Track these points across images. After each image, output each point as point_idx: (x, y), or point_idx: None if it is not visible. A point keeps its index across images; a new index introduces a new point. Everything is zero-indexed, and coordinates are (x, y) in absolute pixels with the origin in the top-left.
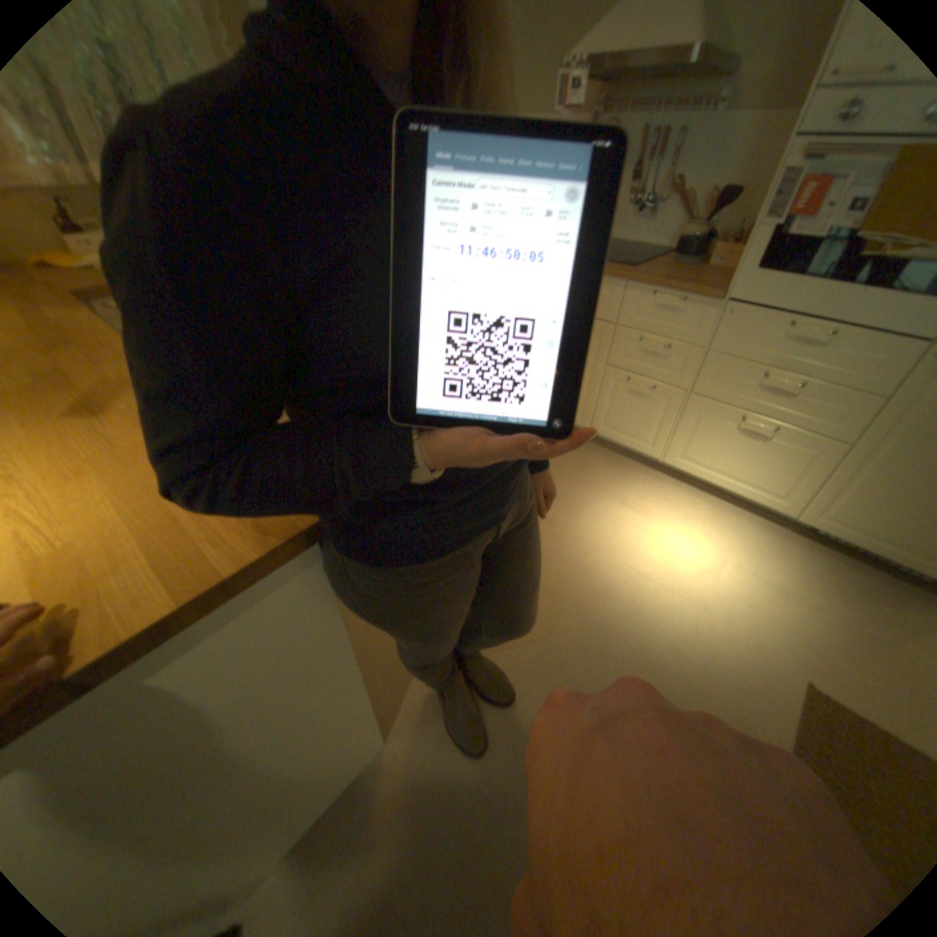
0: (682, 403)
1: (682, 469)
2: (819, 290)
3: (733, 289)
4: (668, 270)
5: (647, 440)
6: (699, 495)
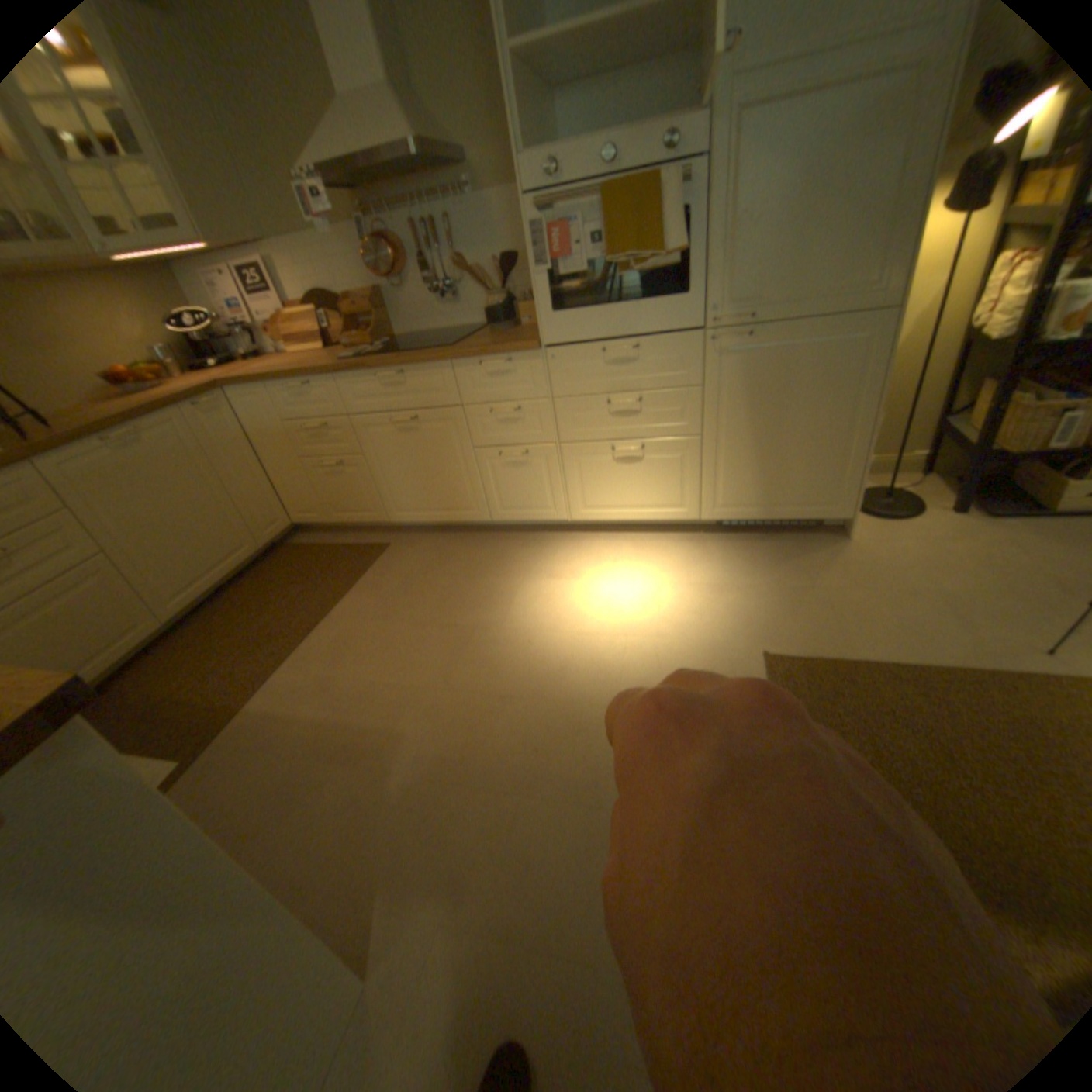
0: (558, 457)
1: (591, 520)
2: (608, 315)
3: (544, 338)
4: (484, 340)
5: (548, 507)
6: (618, 538)
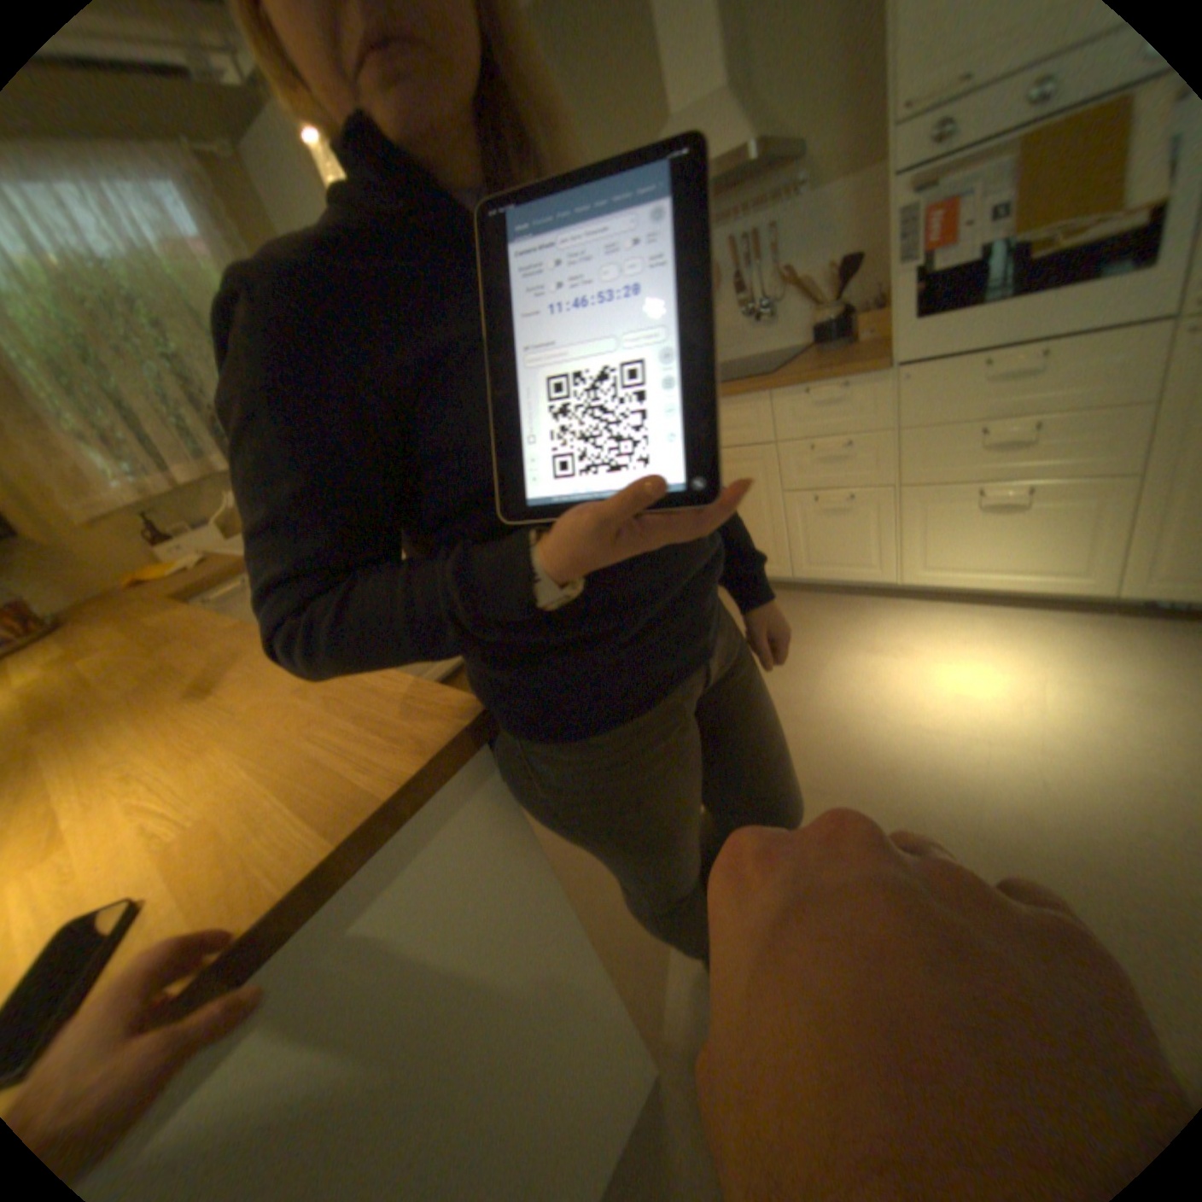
0: (896, 504)
1: (933, 585)
2: (1004, 316)
3: (900, 354)
4: (815, 364)
5: (872, 565)
6: (971, 612)
